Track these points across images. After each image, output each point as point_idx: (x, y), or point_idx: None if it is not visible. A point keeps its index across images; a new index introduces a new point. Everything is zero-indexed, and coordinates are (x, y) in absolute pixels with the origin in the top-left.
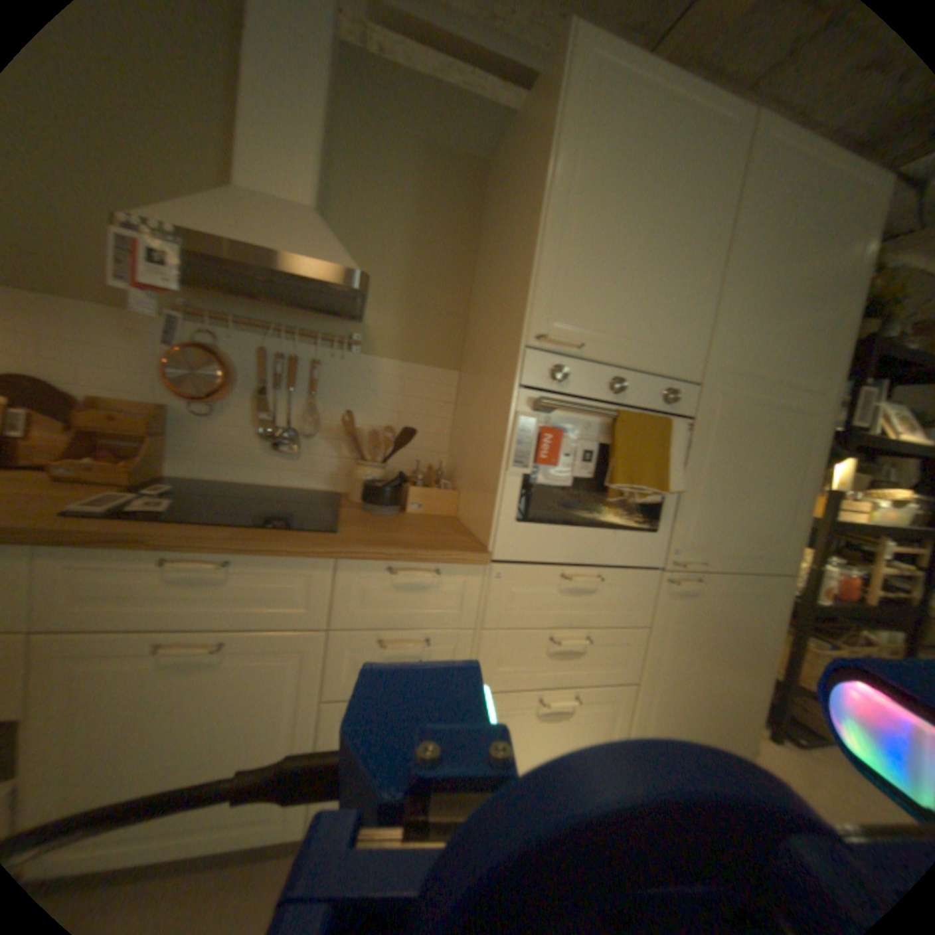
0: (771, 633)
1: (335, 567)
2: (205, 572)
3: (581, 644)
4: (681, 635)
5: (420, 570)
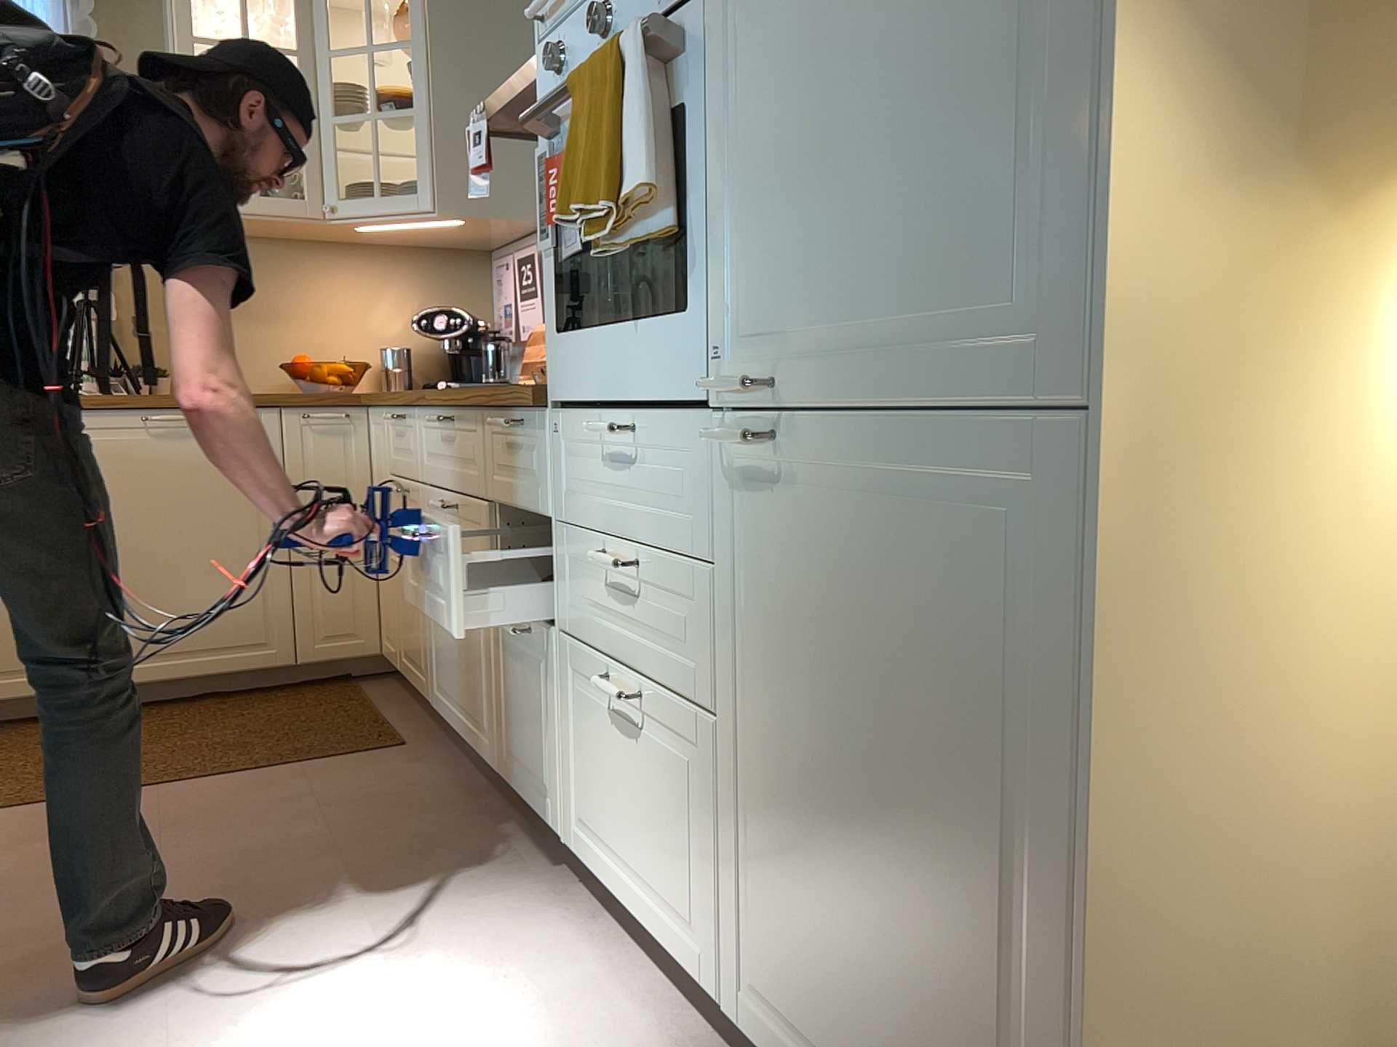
0: (1052, 697)
1: (488, 421)
2: (444, 426)
3: (608, 566)
4: (772, 606)
5: (507, 419)
